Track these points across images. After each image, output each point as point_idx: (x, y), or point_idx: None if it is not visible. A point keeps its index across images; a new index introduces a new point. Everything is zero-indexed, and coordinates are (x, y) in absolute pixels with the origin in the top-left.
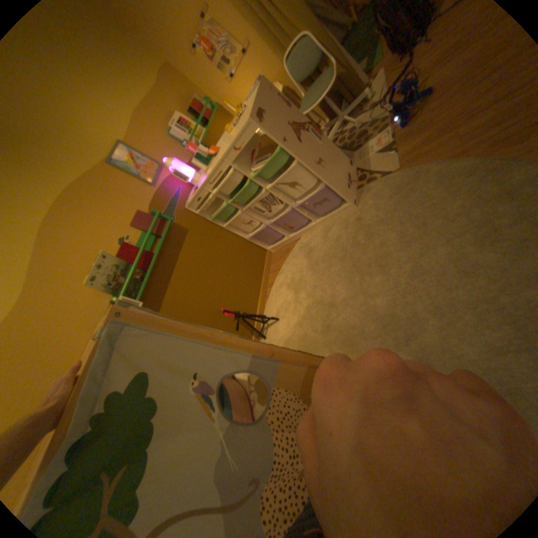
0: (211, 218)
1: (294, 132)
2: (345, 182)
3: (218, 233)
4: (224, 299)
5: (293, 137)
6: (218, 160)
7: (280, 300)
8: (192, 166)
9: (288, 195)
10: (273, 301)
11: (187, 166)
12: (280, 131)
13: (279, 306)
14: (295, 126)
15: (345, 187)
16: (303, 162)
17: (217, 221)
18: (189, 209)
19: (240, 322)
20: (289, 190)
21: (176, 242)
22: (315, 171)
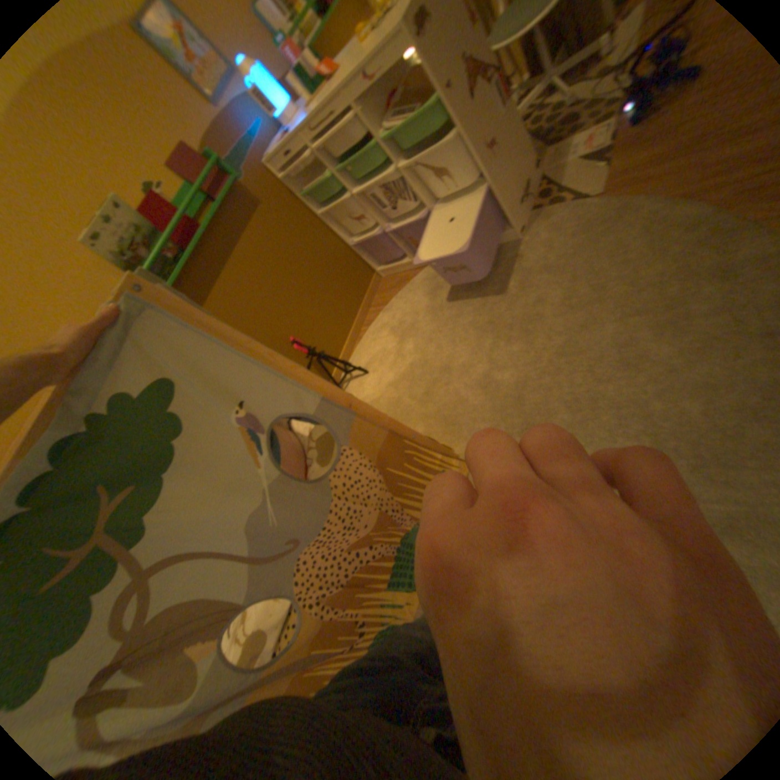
0: (301, 192)
1: (467, 75)
2: (518, 193)
3: (307, 222)
4: (296, 325)
5: (464, 85)
6: (331, 87)
7: (377, 348)
8: (285, 89)
9: (428, 188)
10: (367, 346)
11: (277, 85)
12: (445, 65)
13: (373, 355)
14: (471, 65)
15: (516, 201)
16: (466, 136)
17: (309, 201)
18: (268, 166)
19: (314, 364)
20: (432, 180)
21: (238, 217)
22: (480, 159)
